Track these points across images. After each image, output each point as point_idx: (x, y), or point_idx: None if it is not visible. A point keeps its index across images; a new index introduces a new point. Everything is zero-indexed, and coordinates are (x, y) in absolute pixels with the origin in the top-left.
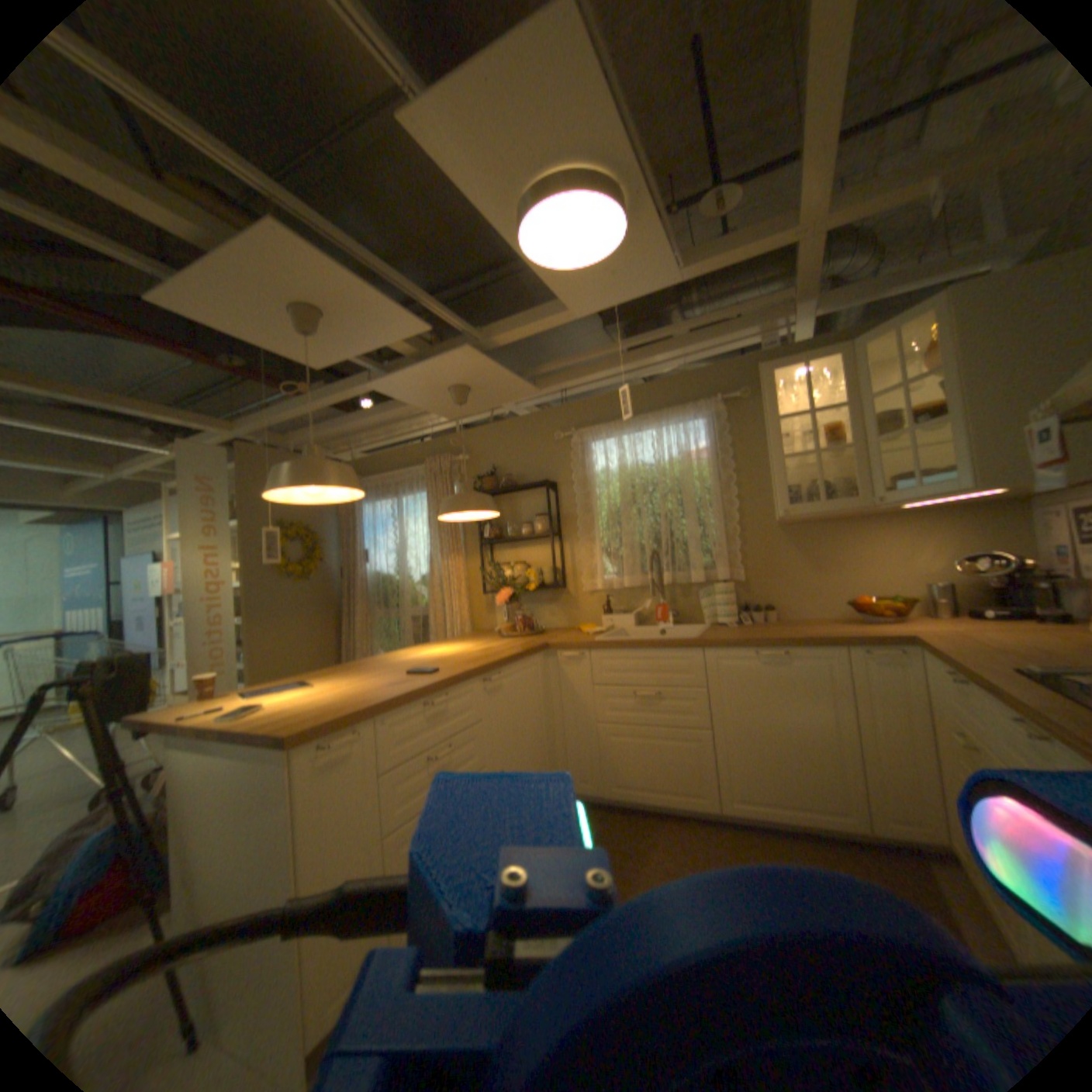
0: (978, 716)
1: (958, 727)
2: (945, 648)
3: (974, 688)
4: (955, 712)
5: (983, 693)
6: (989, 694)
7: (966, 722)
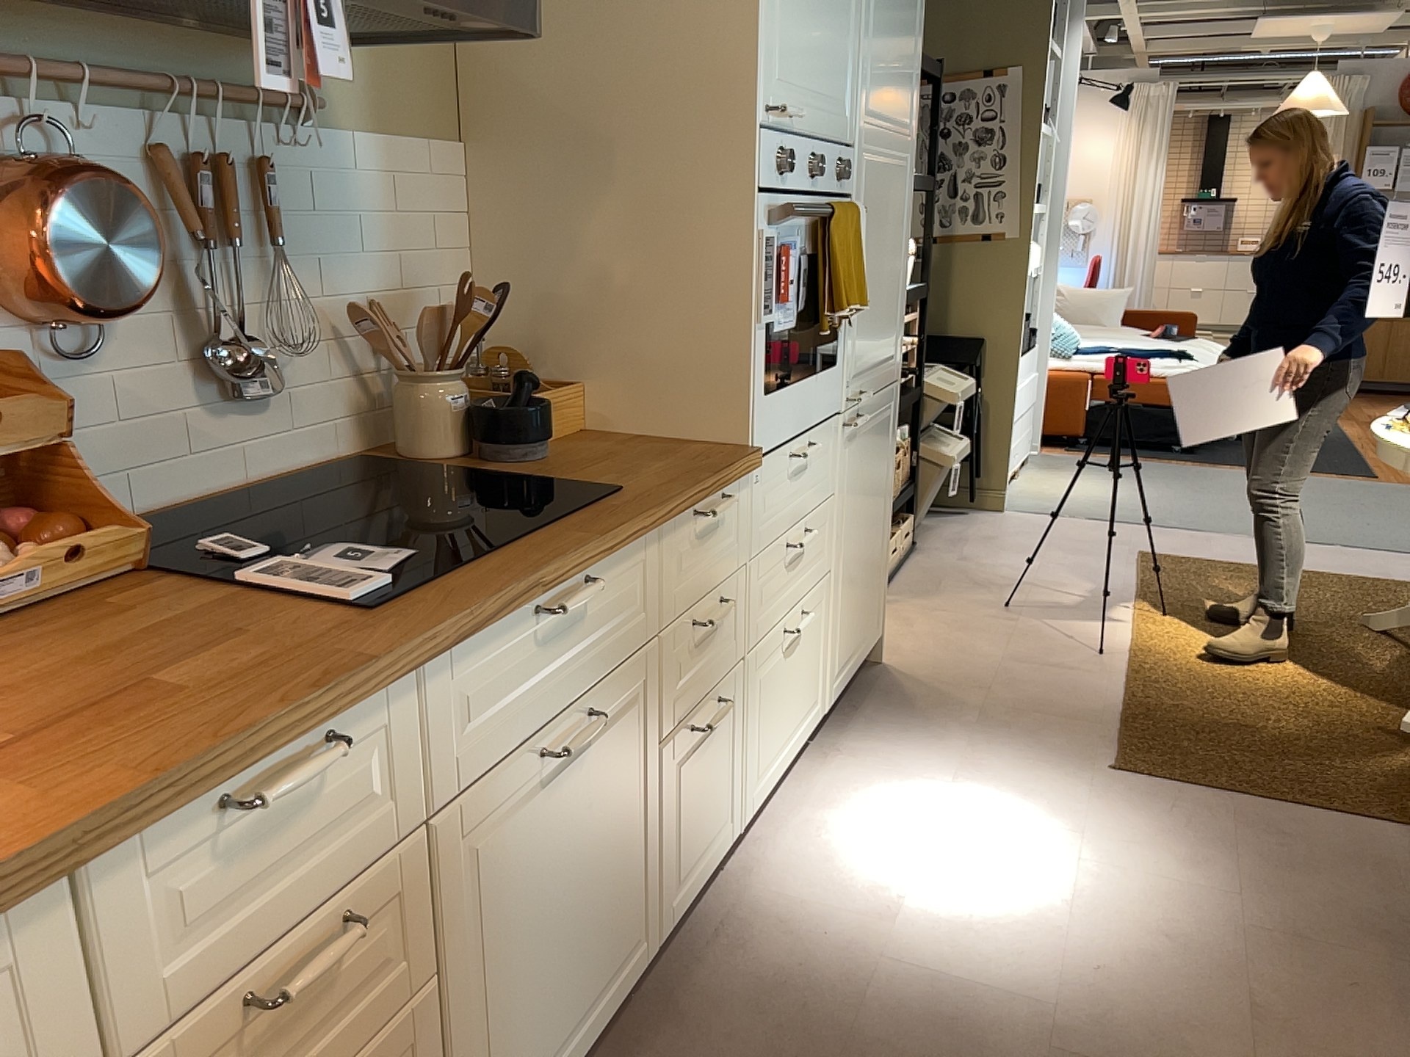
0: (368, 792)
1: (191, 1032)
2: (86, 792)
3: (362, 718)
4: (184, 985)
5: (411, 684)
6: (482, 629)
7: (279, 911)
